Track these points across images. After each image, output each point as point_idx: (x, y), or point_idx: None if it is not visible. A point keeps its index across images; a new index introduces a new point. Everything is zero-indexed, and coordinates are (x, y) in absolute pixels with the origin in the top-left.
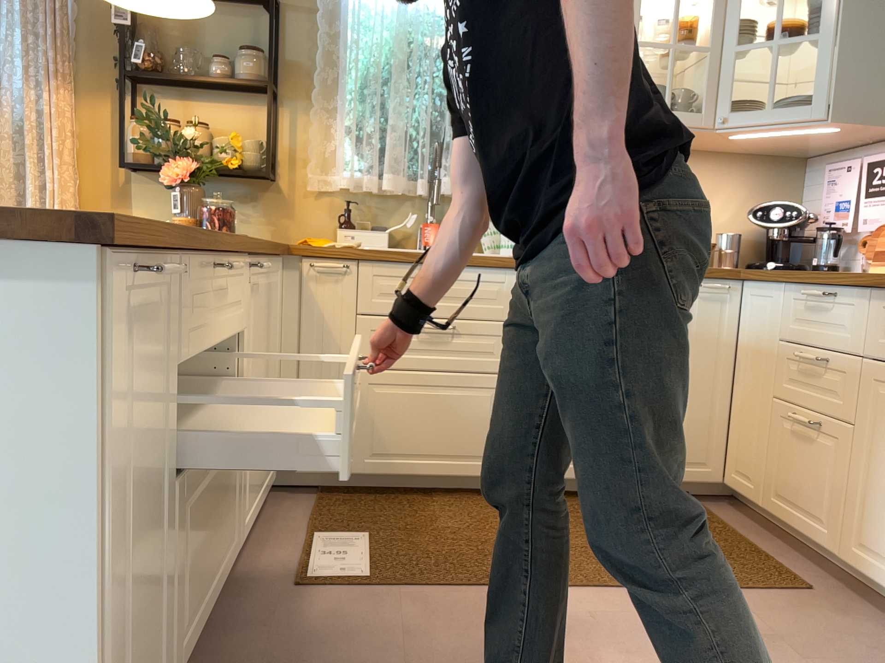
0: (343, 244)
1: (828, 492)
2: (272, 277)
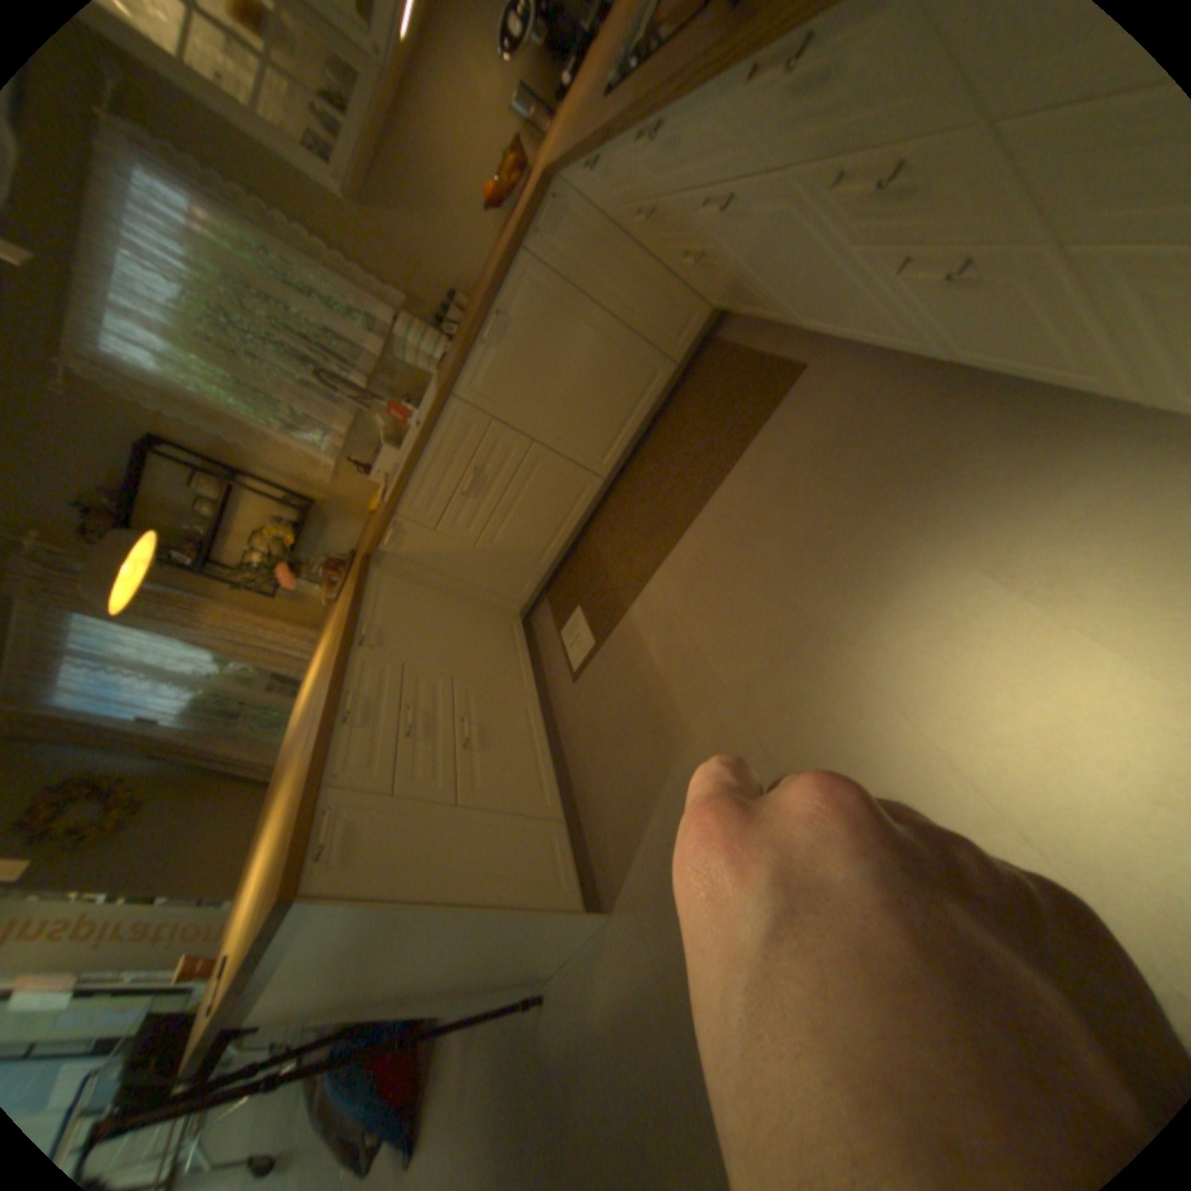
0: (384, 481)
1: (754, 290)
2: (383, 590)
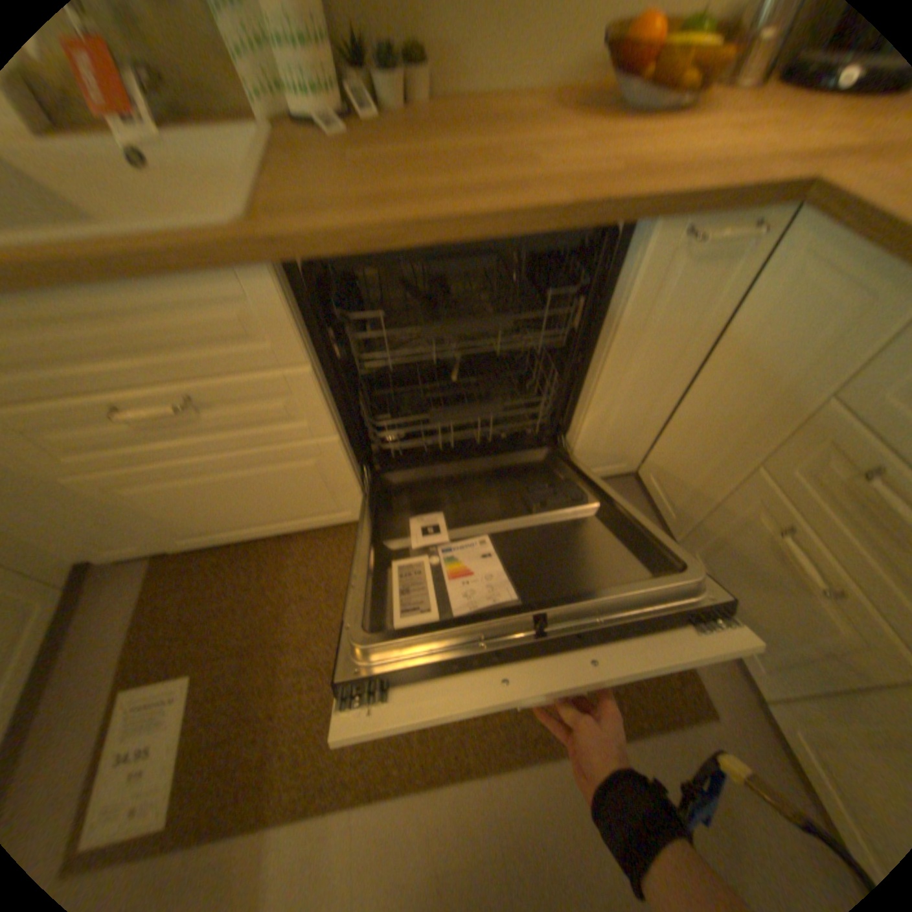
0: None
1: (794, 650)
2: None
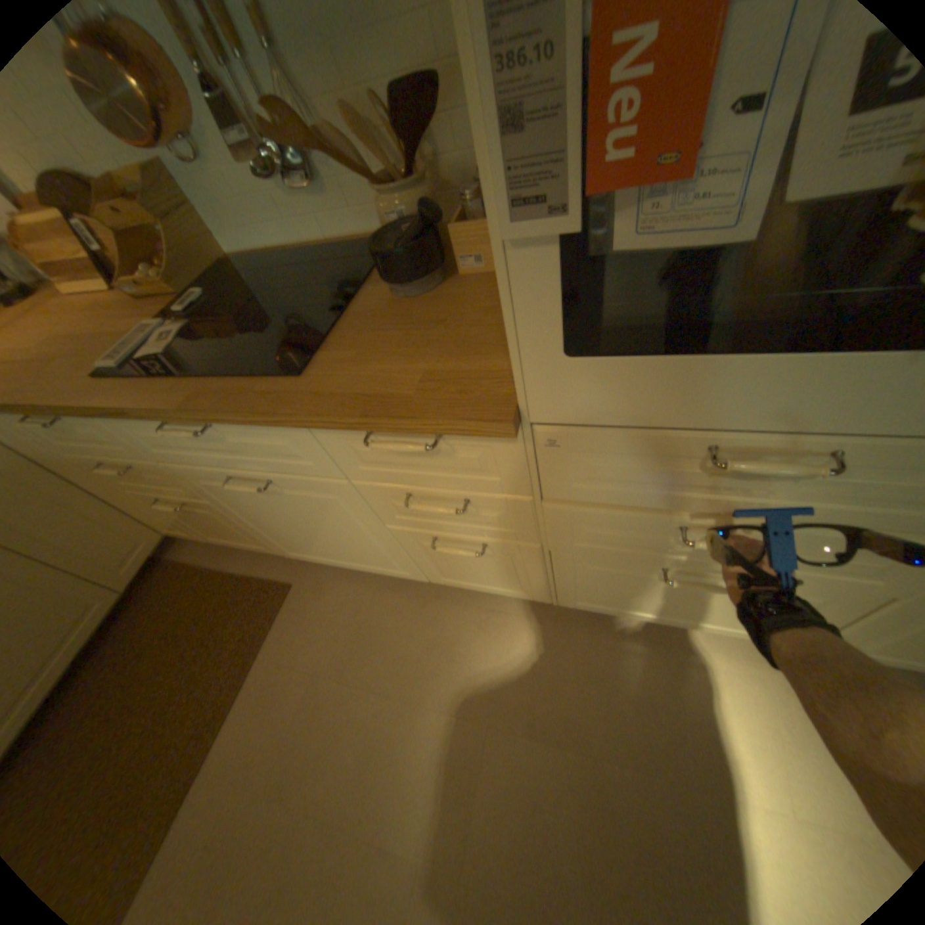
0: None
1: (237, 532)
2: None
